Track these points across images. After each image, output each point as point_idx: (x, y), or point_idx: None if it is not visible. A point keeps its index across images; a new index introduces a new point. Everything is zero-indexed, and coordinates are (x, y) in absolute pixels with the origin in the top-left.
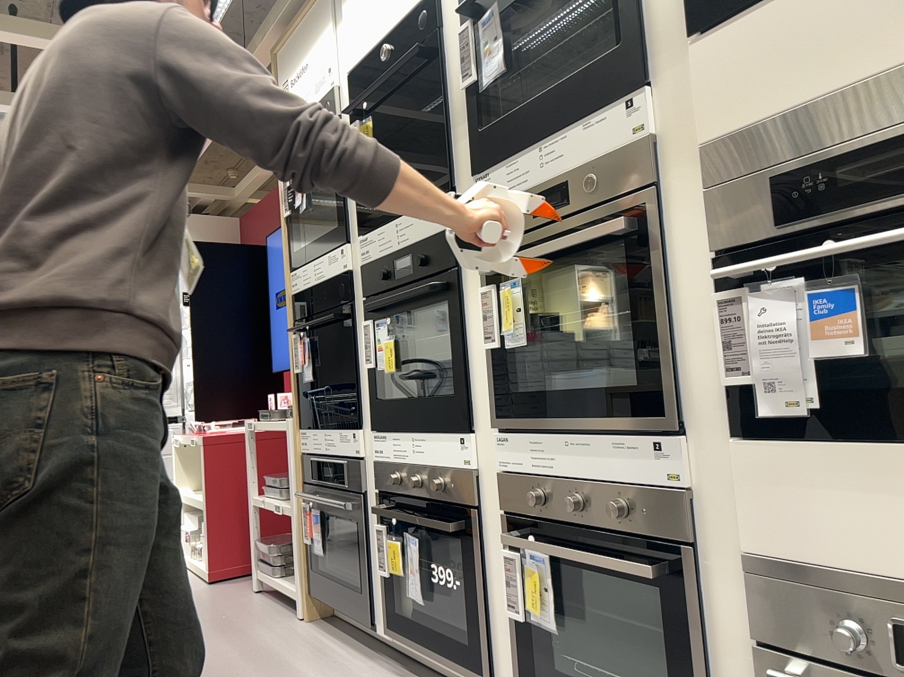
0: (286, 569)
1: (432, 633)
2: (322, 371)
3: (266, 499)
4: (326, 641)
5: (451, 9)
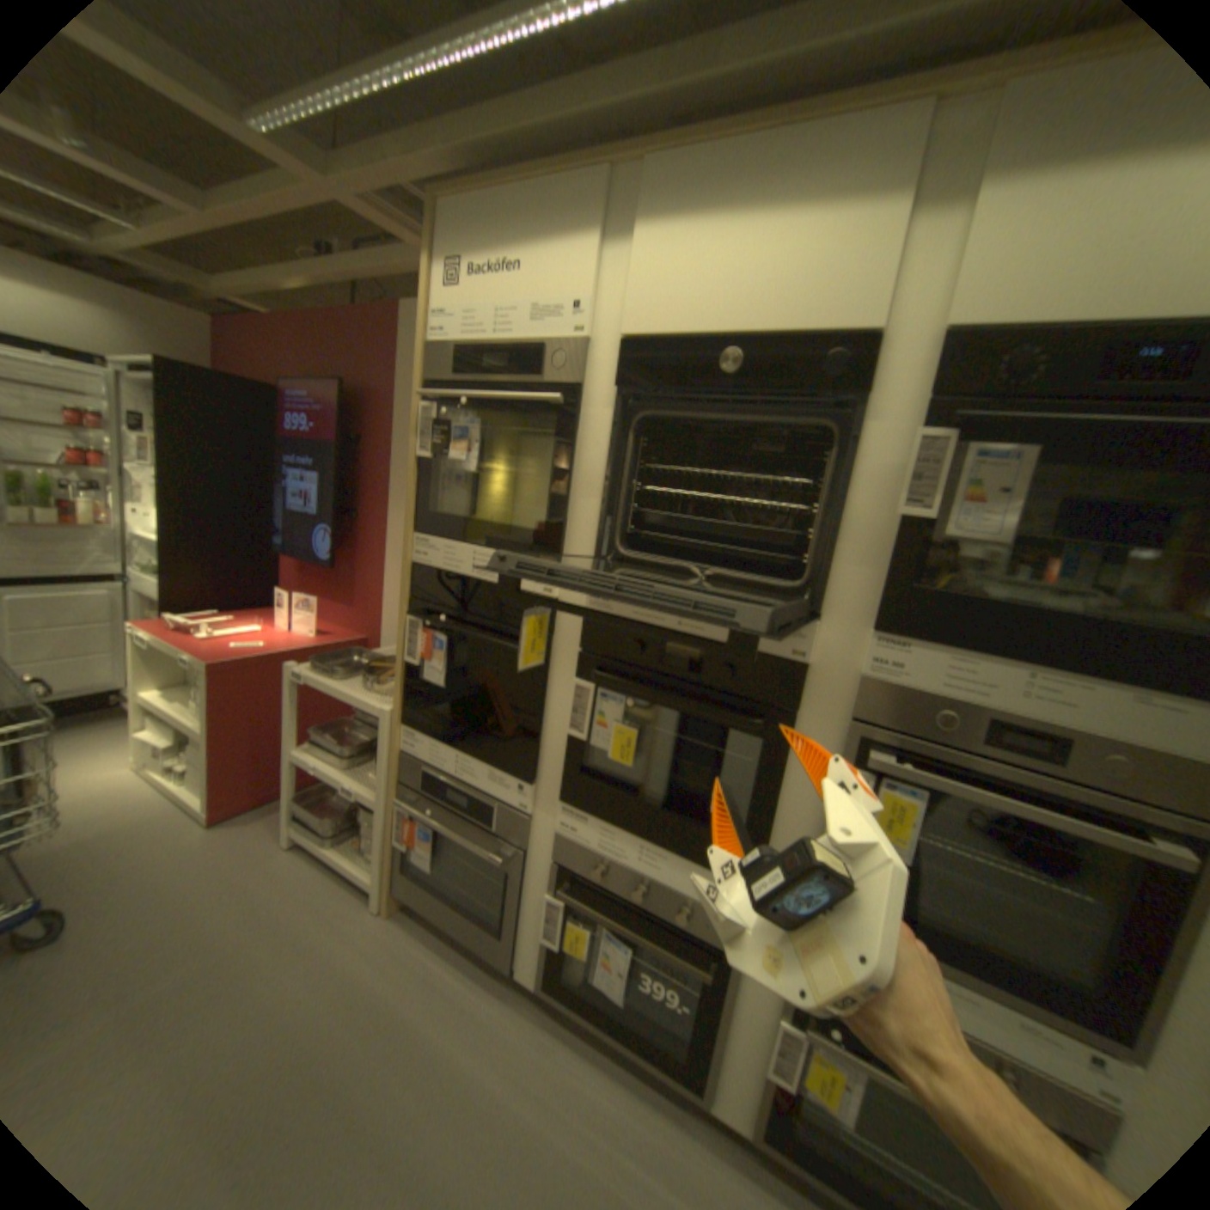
0: (348, 851)
1: (621, 1026)
2: (451, 671)
3: (316, 765)
4: (430, 966)
5: (904, 377)
